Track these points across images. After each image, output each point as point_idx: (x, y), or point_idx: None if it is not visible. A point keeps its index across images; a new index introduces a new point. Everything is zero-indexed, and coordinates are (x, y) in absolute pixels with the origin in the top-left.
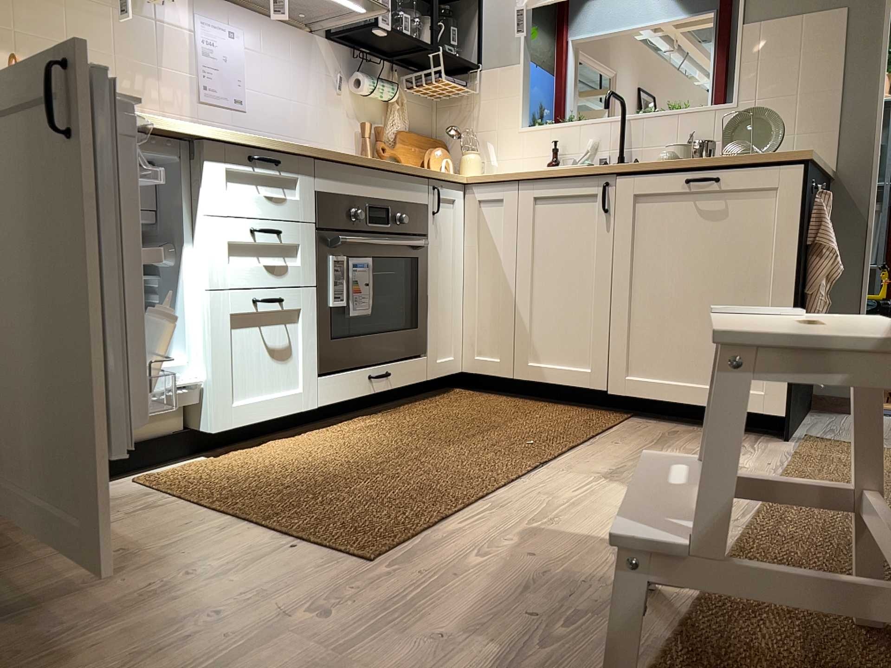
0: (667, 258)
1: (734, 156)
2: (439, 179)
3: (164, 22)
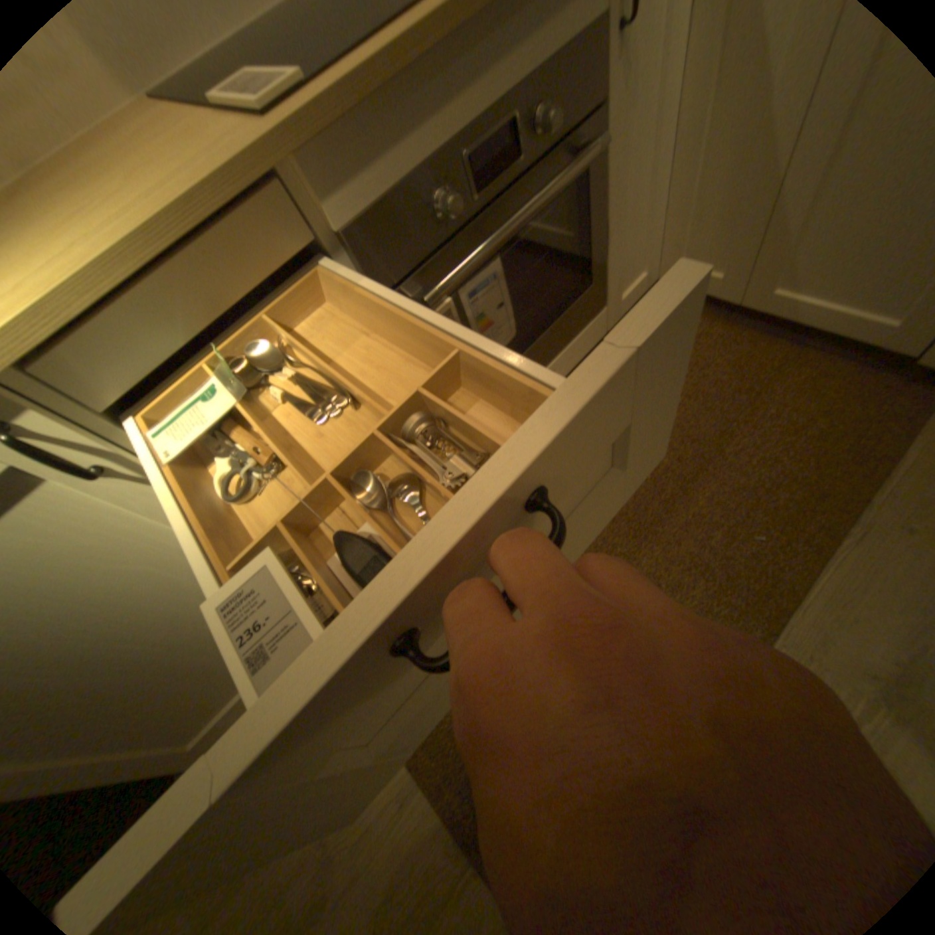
0: None
1: None
2: None
3: None
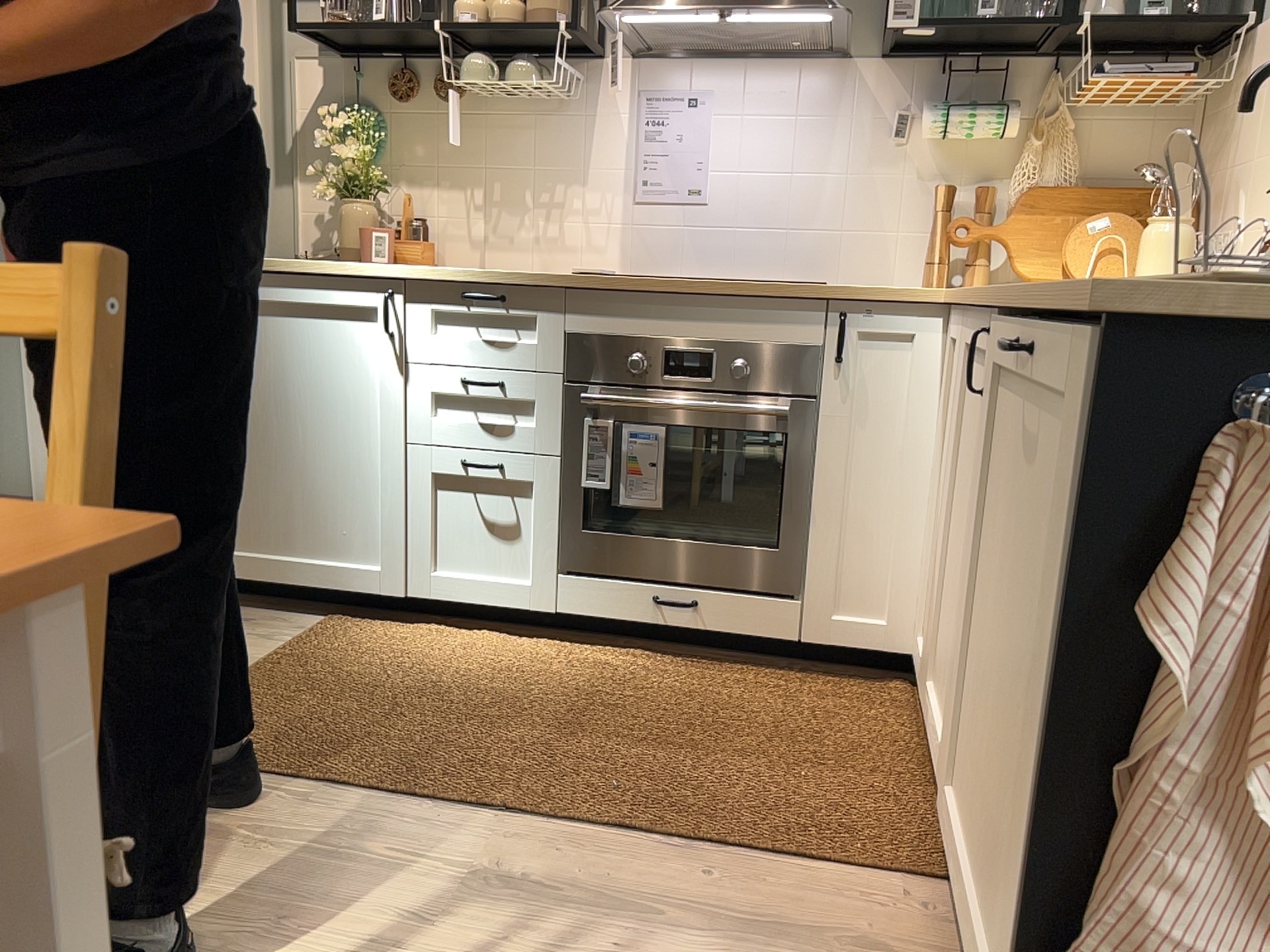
0: (998, 546)
1: (1048, 300)
2: (855, 305)
3: (592, 114)
